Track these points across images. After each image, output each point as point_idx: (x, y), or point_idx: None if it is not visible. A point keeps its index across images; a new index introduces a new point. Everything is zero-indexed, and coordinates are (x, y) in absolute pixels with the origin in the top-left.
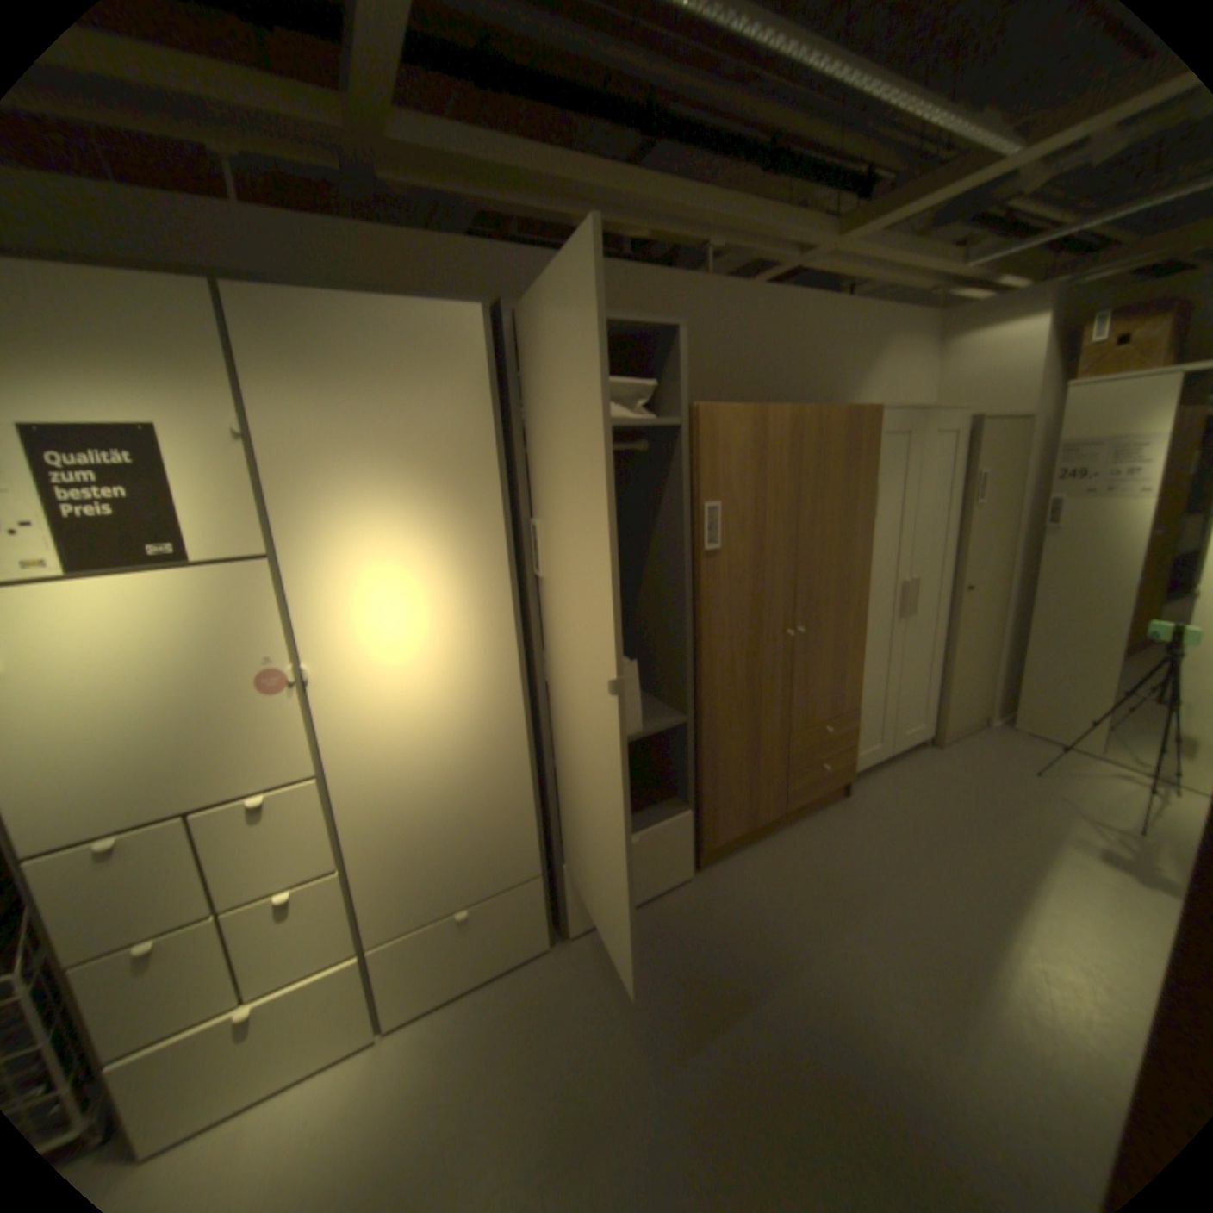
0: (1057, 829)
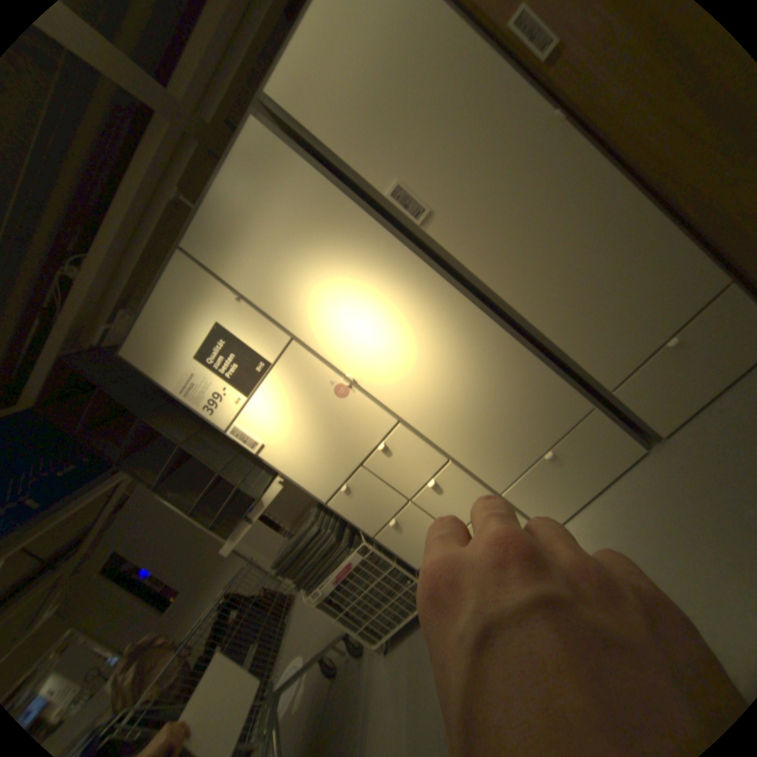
0: None
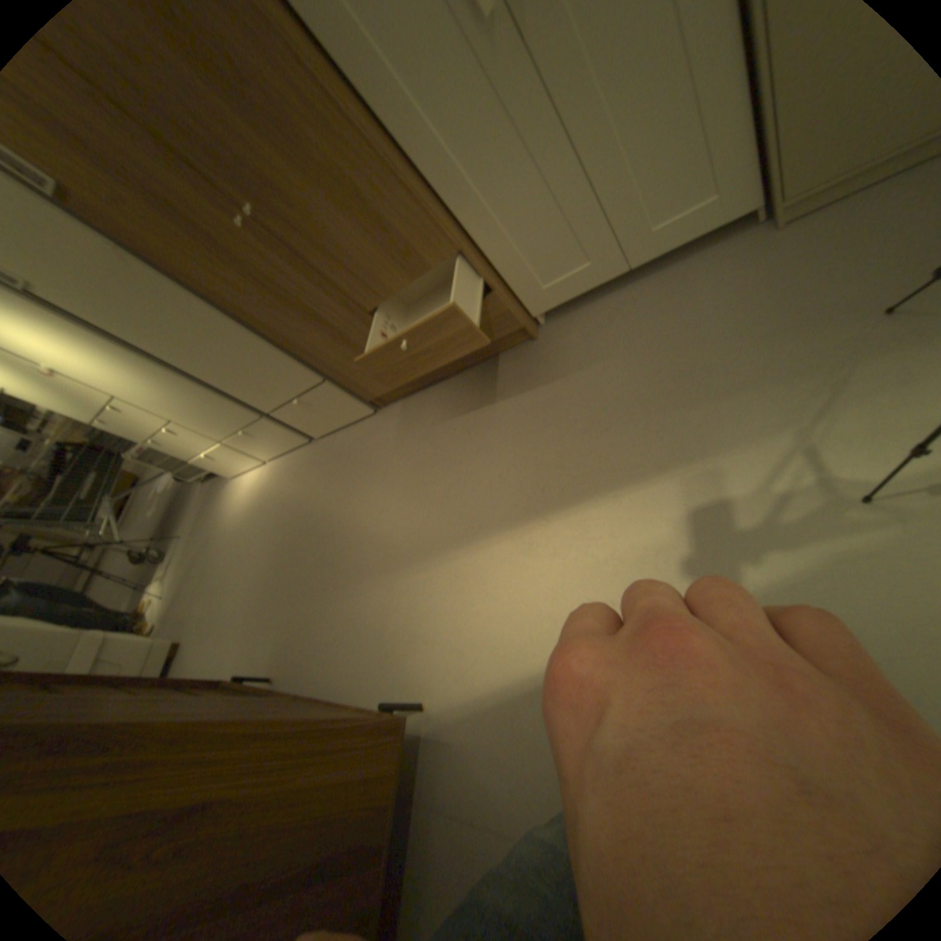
0: (719, 438)
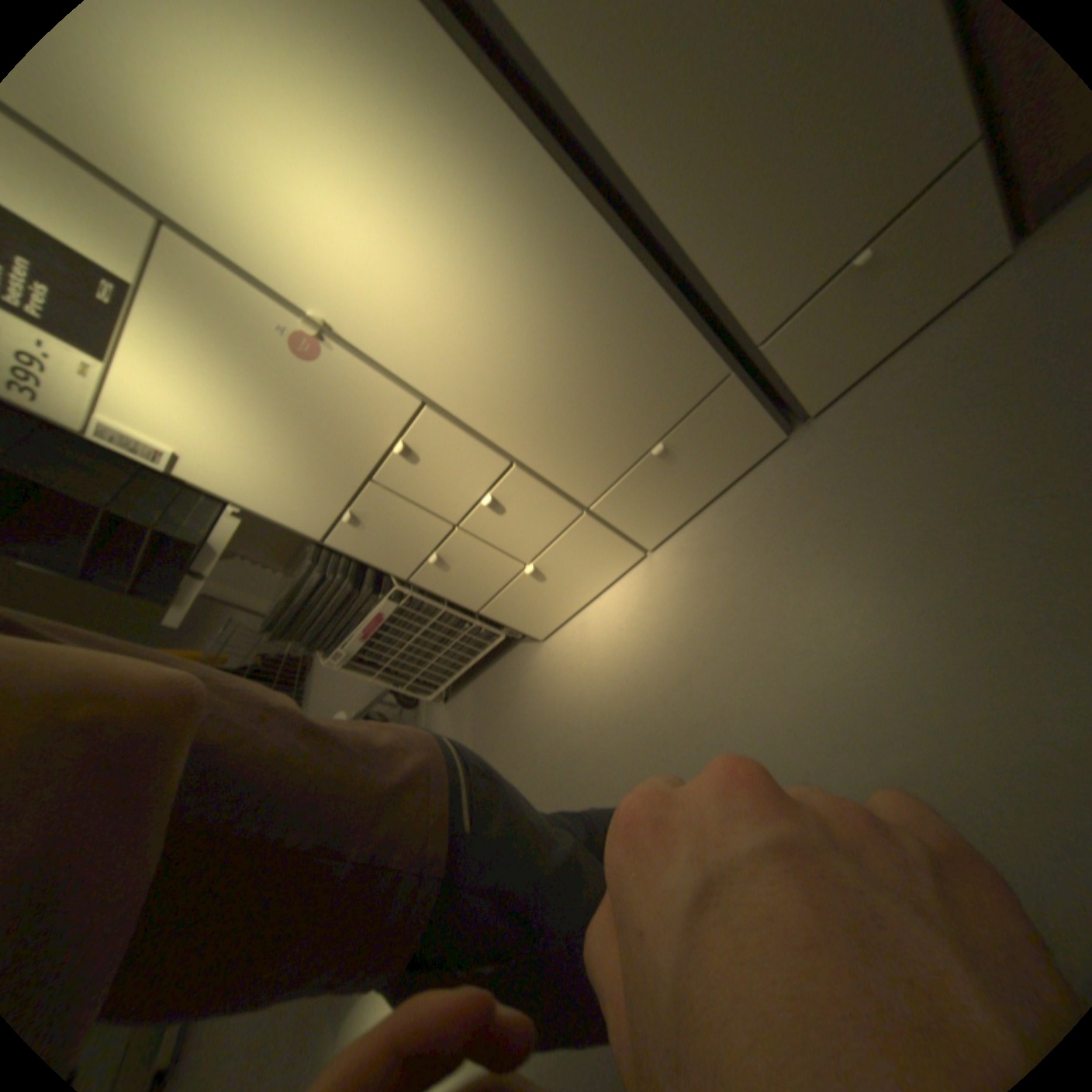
0: None
